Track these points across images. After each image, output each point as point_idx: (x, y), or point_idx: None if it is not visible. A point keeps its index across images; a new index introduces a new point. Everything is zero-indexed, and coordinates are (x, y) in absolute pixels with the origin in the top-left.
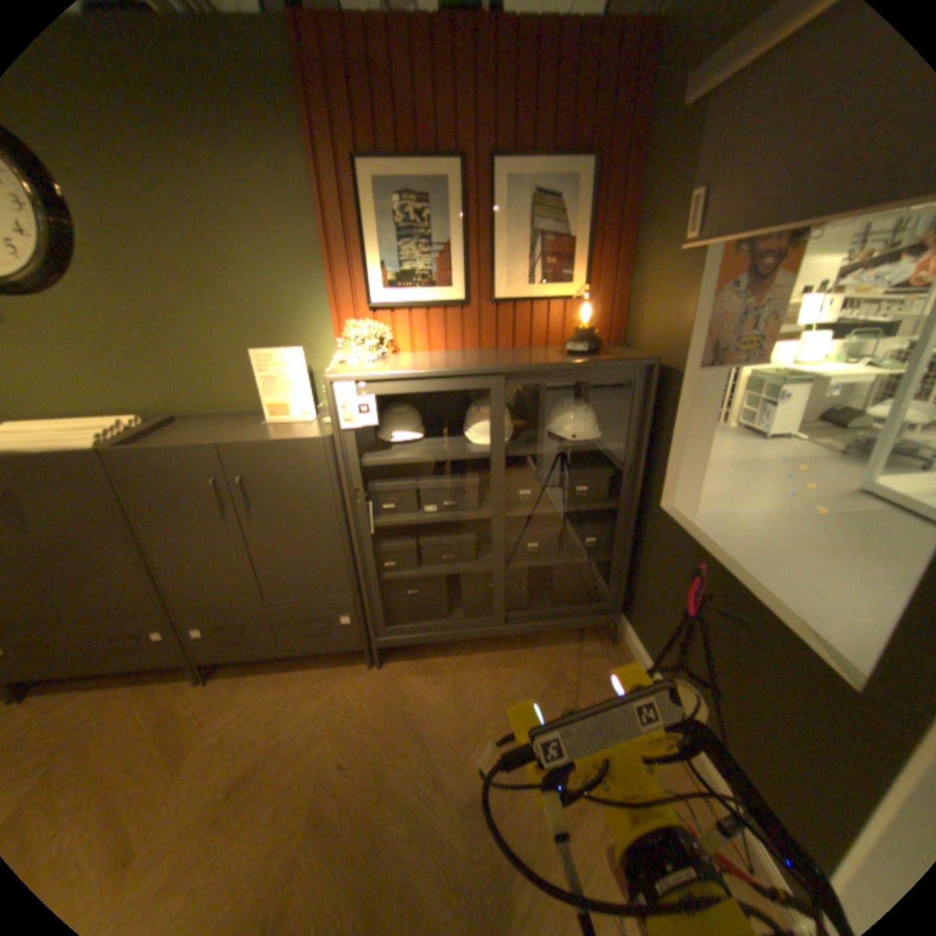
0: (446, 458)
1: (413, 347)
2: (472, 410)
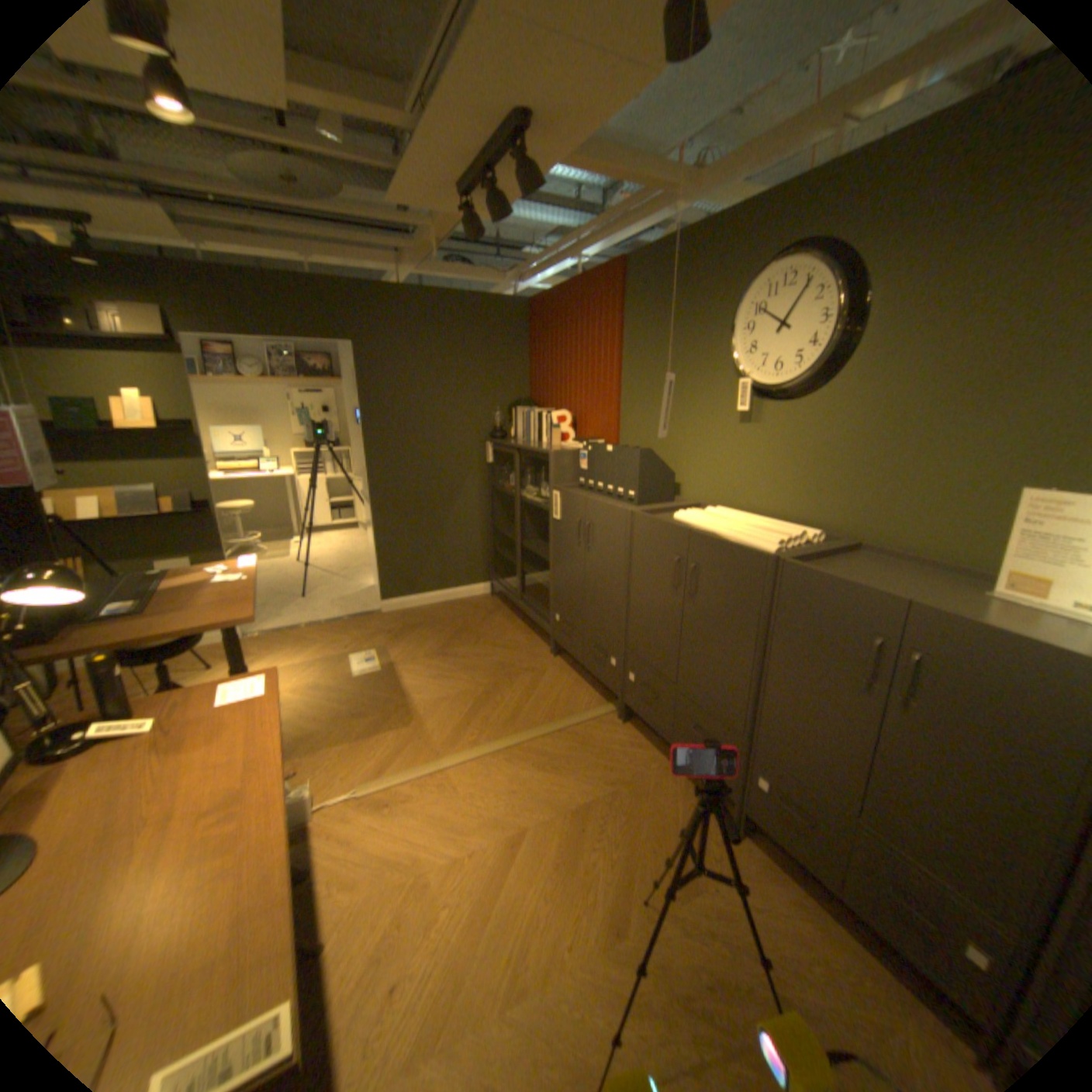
0: None
1: None
2: None
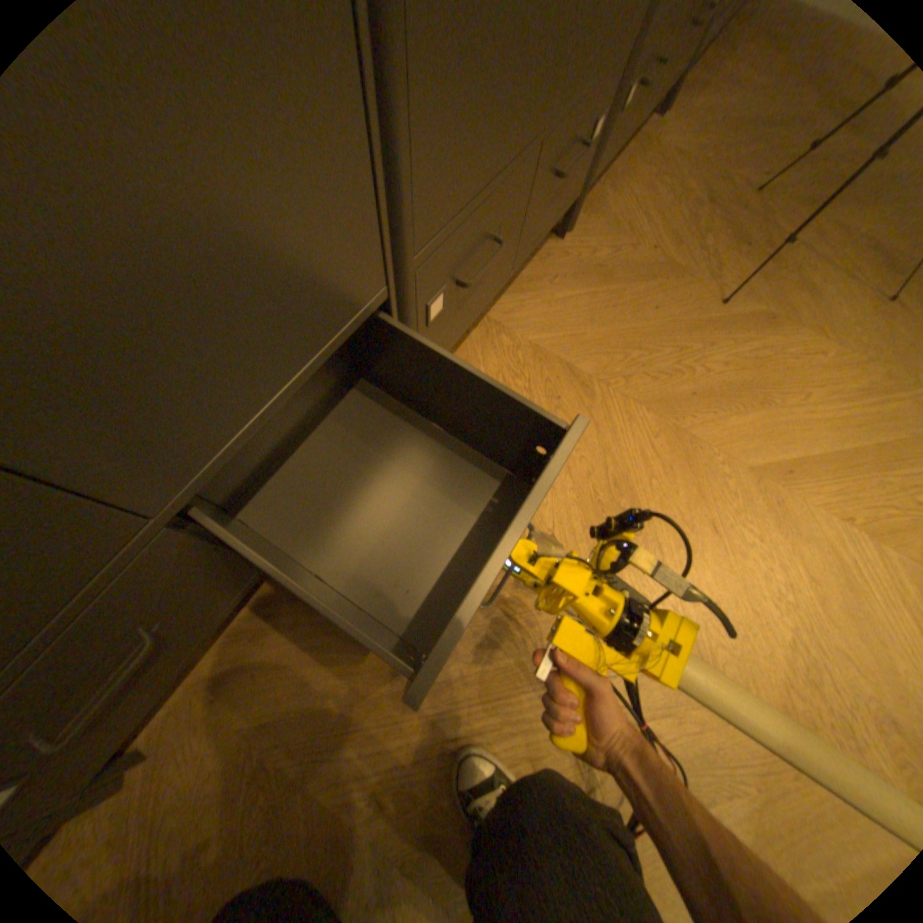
0: None
1: None
2: None
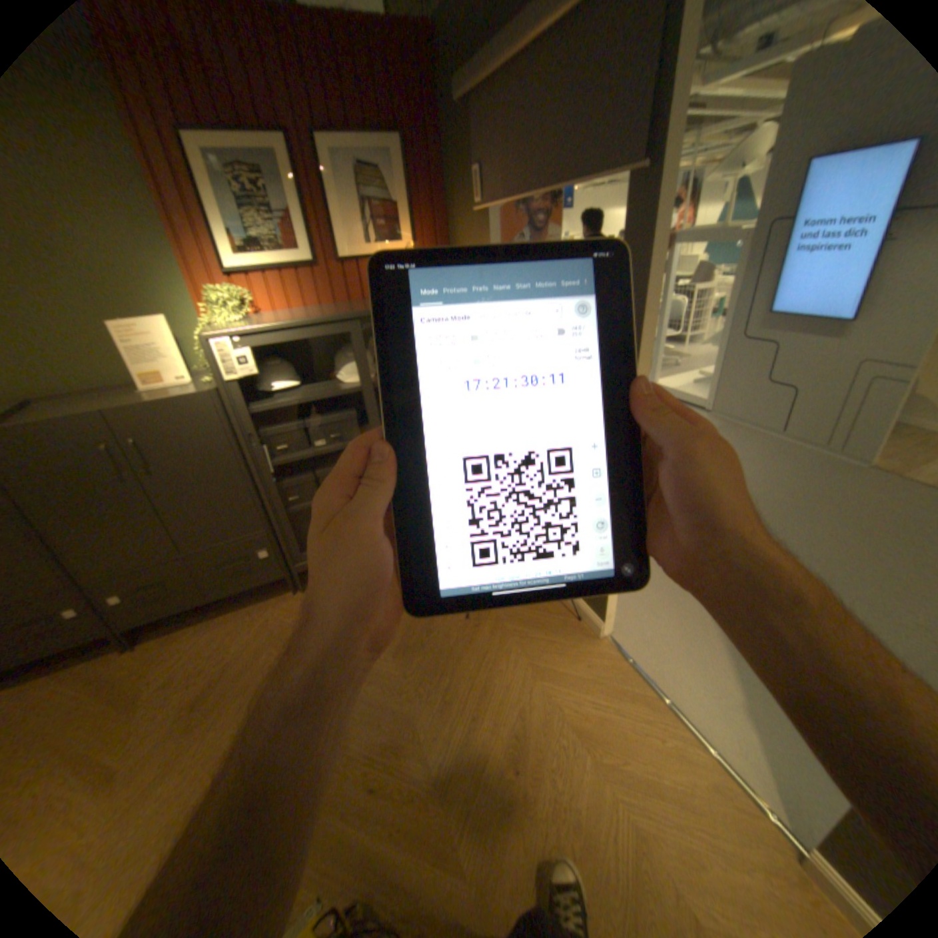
0: (325, 397)
1: (274, 307)
2: (340, 355)
